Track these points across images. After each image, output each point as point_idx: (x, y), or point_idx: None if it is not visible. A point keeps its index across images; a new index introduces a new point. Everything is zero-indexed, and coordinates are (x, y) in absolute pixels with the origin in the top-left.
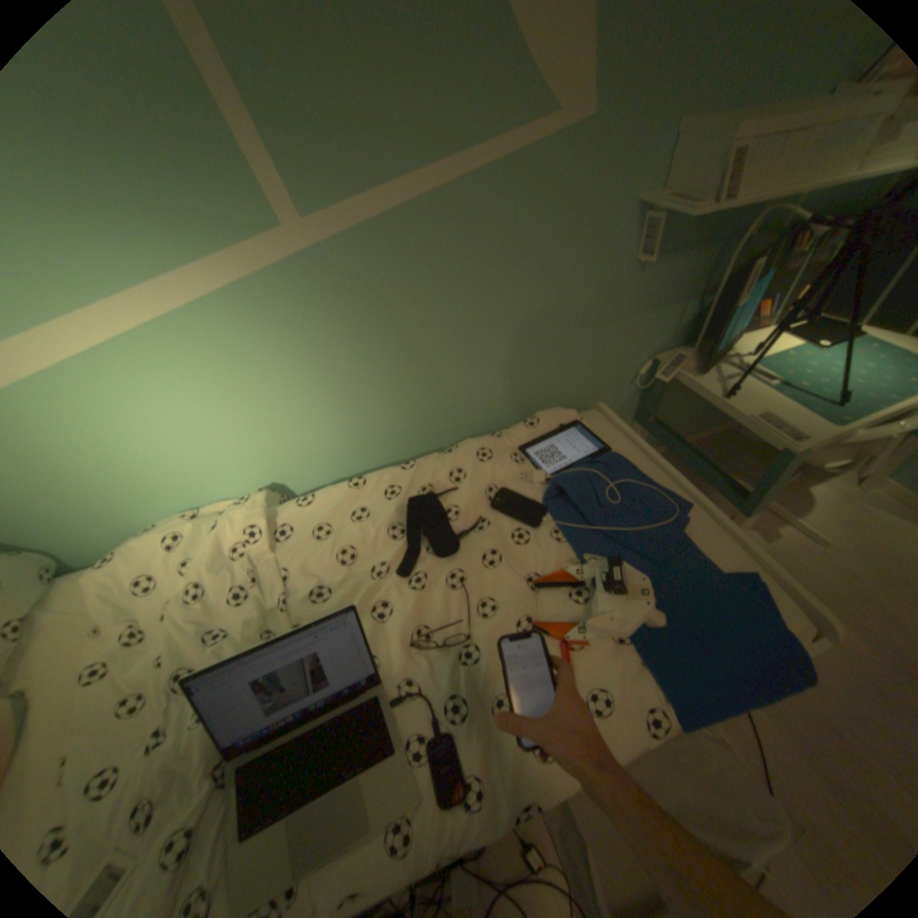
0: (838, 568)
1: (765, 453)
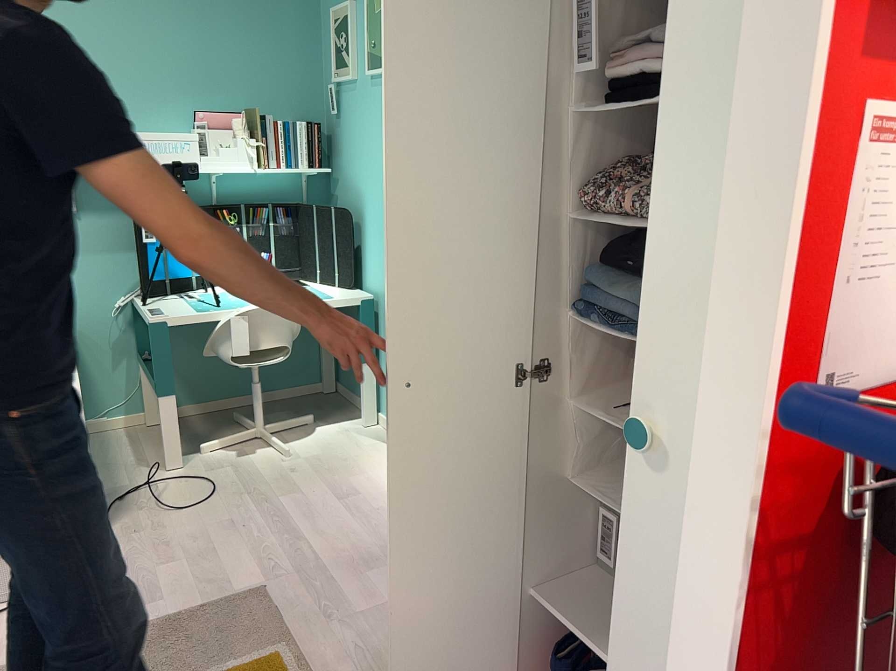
0: (282, 467)
1: (303, 410)
